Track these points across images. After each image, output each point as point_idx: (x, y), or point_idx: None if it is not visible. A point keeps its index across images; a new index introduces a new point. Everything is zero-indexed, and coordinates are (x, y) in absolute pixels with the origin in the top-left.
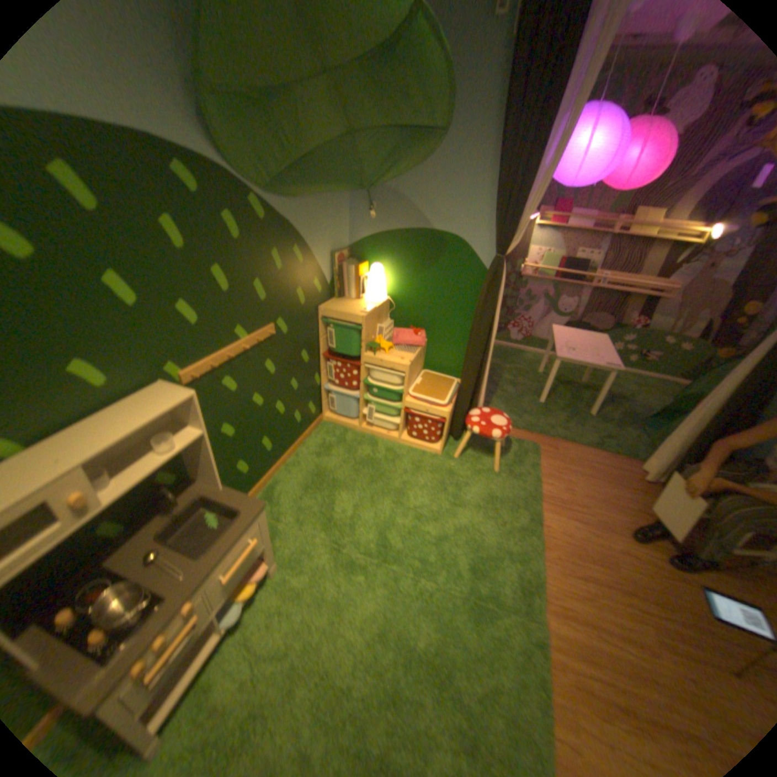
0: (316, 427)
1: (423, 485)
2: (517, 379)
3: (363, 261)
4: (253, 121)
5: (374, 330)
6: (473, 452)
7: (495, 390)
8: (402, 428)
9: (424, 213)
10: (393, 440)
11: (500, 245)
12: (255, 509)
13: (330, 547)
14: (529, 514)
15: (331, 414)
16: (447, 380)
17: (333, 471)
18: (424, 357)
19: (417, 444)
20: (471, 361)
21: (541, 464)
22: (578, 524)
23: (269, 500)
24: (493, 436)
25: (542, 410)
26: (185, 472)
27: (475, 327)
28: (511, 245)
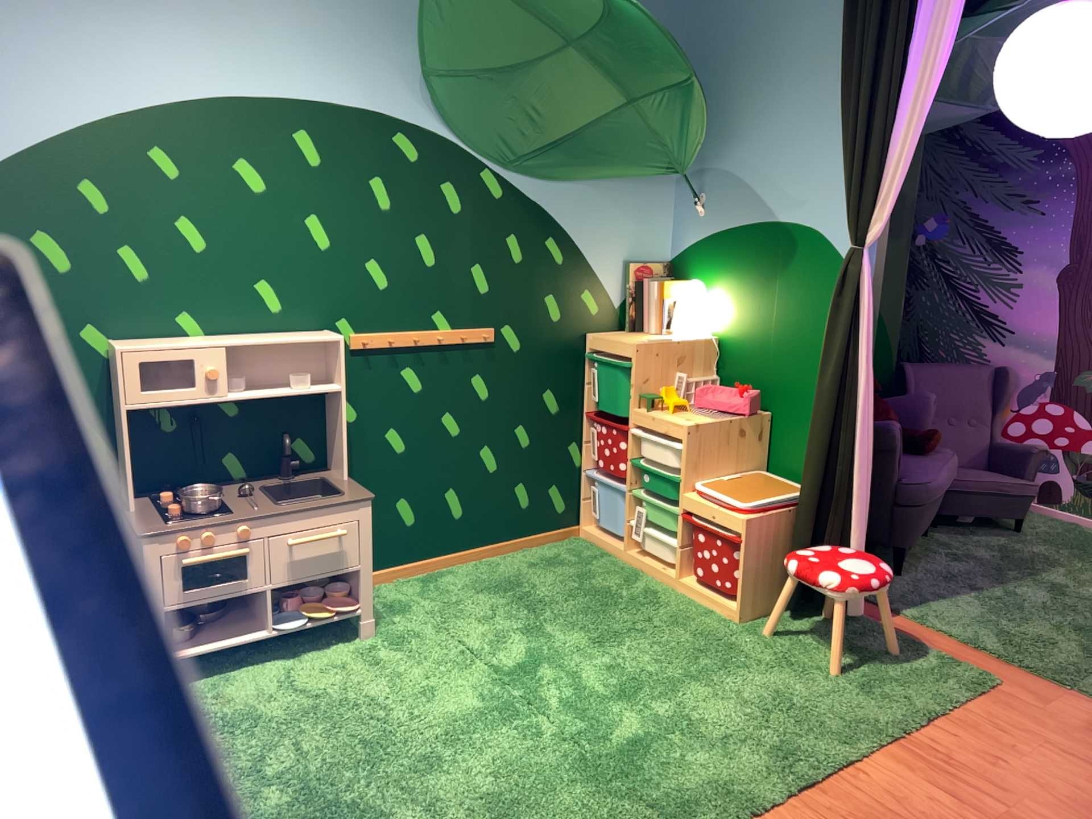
0: (561, 542)
1: (664, 643)
2: (1082, 585)
3: (688, 279)
4: (487, 97)
5: (669, 377)
6: (815, 641)
7: (992, 586)
8: (690, 564)
9: (765, 198)
10: (671, 585)
11: (851, 227)
12: (358, 498)
13: (455, 647)
14: (838, 741)
15: (595, 529)
16: (793, 488)
17: (537, 587)
18: (770, 448)
19: (705, 596)
20: (814, 437)
21: (969, 705)
22: (952, 799)
23: (427, 585)
24: (821, 580)
25: (1091, 643)
26: (325, 460)
27: (820, 371)
28: (872, 227)
